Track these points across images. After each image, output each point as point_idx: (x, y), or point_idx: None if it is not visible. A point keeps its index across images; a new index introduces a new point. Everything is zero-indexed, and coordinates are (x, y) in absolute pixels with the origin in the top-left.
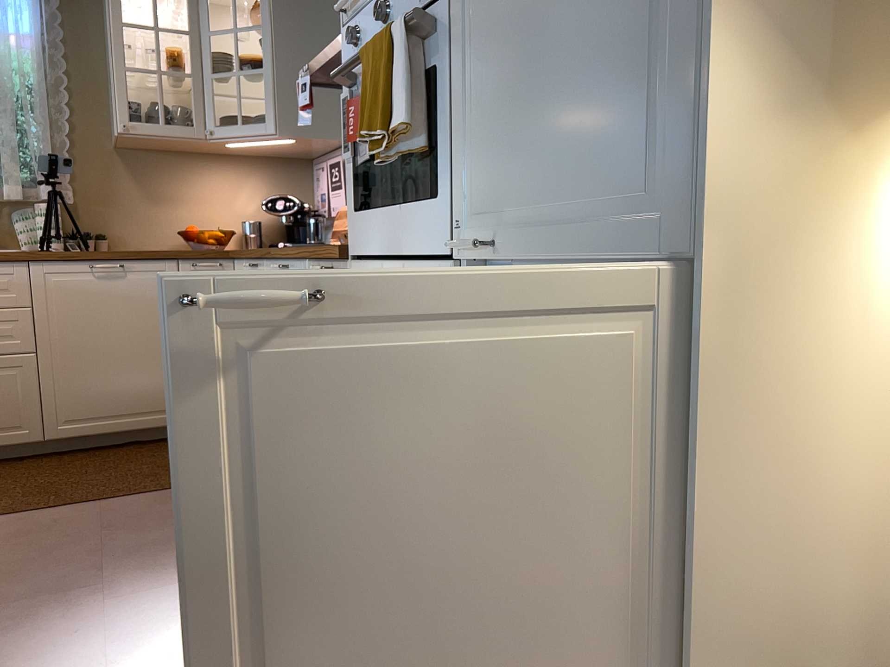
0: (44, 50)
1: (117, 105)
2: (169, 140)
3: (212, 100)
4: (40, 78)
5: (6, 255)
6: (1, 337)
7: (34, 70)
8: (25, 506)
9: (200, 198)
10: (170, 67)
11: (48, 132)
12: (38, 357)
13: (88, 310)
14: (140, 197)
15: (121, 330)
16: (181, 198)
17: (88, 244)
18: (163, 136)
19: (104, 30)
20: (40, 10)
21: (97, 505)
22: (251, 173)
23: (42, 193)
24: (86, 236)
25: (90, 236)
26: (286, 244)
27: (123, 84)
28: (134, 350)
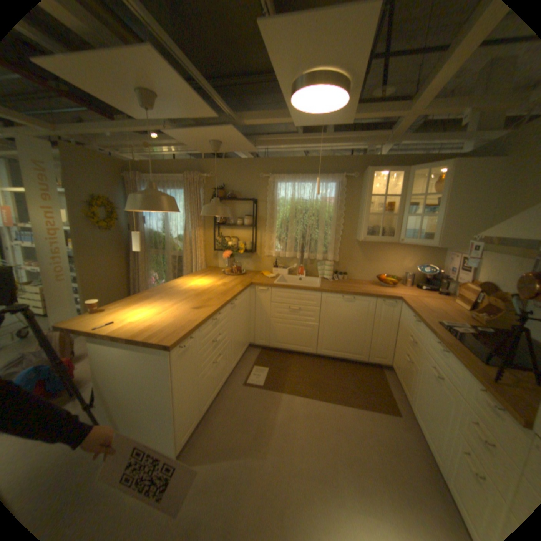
0: (337, 203)
1: (362, 229)
2: (381, 242)
3: (405, 226)
4: (334, 215)
5: (315, 289)
6: (309, 316)
7: (333, 211)
8: (309, 394)
9: (388, 260)
10: (388, 210)
11: (334, 235)
12: (319, 325)
13: (338, 312)
14: (363, 259)
15: (349, 321)
16: (379, 260)
17: (340, 277)
18: (379, 241)
19: (361, 192)
20: (338, 187)
21: (333, 407)
22: (414, 250)
23: (328, 258)
24: (340, 274)
25: (341, 274)
26: (427, 289)
27: (367, 220)
28: (353, 330)
